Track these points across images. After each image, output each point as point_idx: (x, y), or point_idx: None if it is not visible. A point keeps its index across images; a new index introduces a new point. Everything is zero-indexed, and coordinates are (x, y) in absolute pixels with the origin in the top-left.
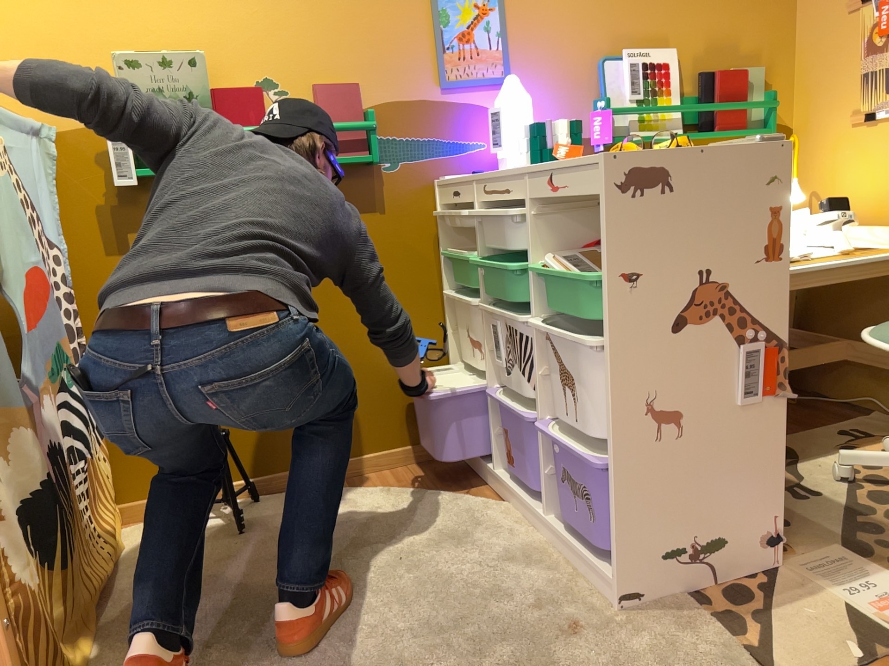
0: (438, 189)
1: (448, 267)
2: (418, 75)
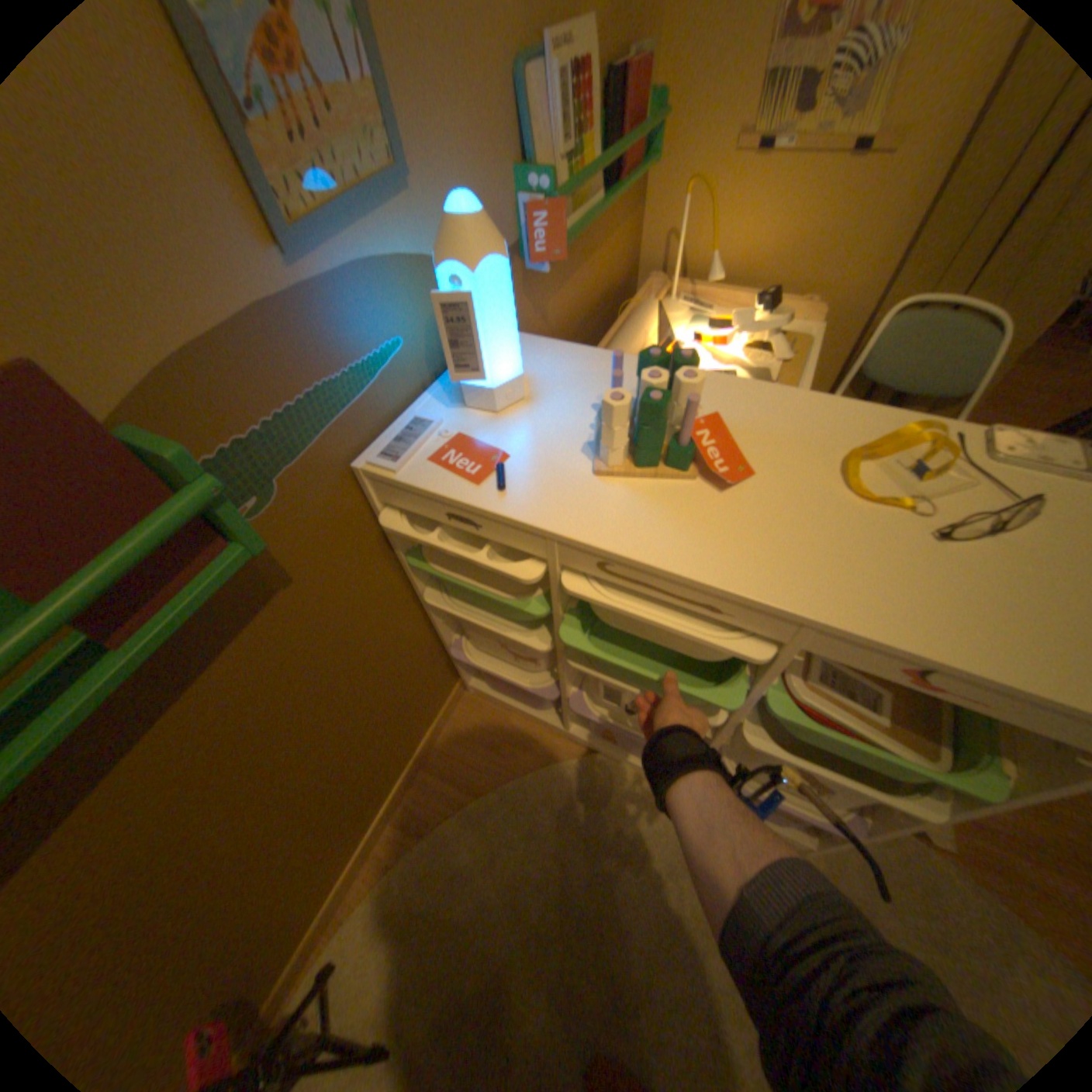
0: (375, 483)
1: (417, 566)
2: (204, 229)
